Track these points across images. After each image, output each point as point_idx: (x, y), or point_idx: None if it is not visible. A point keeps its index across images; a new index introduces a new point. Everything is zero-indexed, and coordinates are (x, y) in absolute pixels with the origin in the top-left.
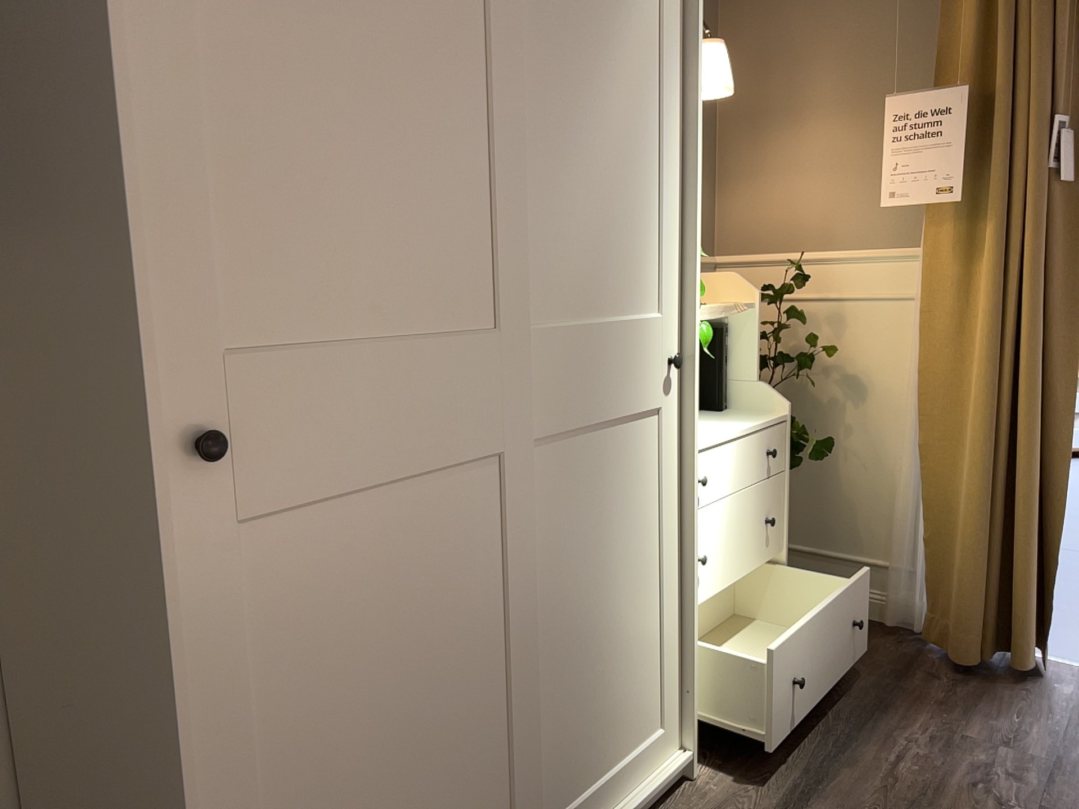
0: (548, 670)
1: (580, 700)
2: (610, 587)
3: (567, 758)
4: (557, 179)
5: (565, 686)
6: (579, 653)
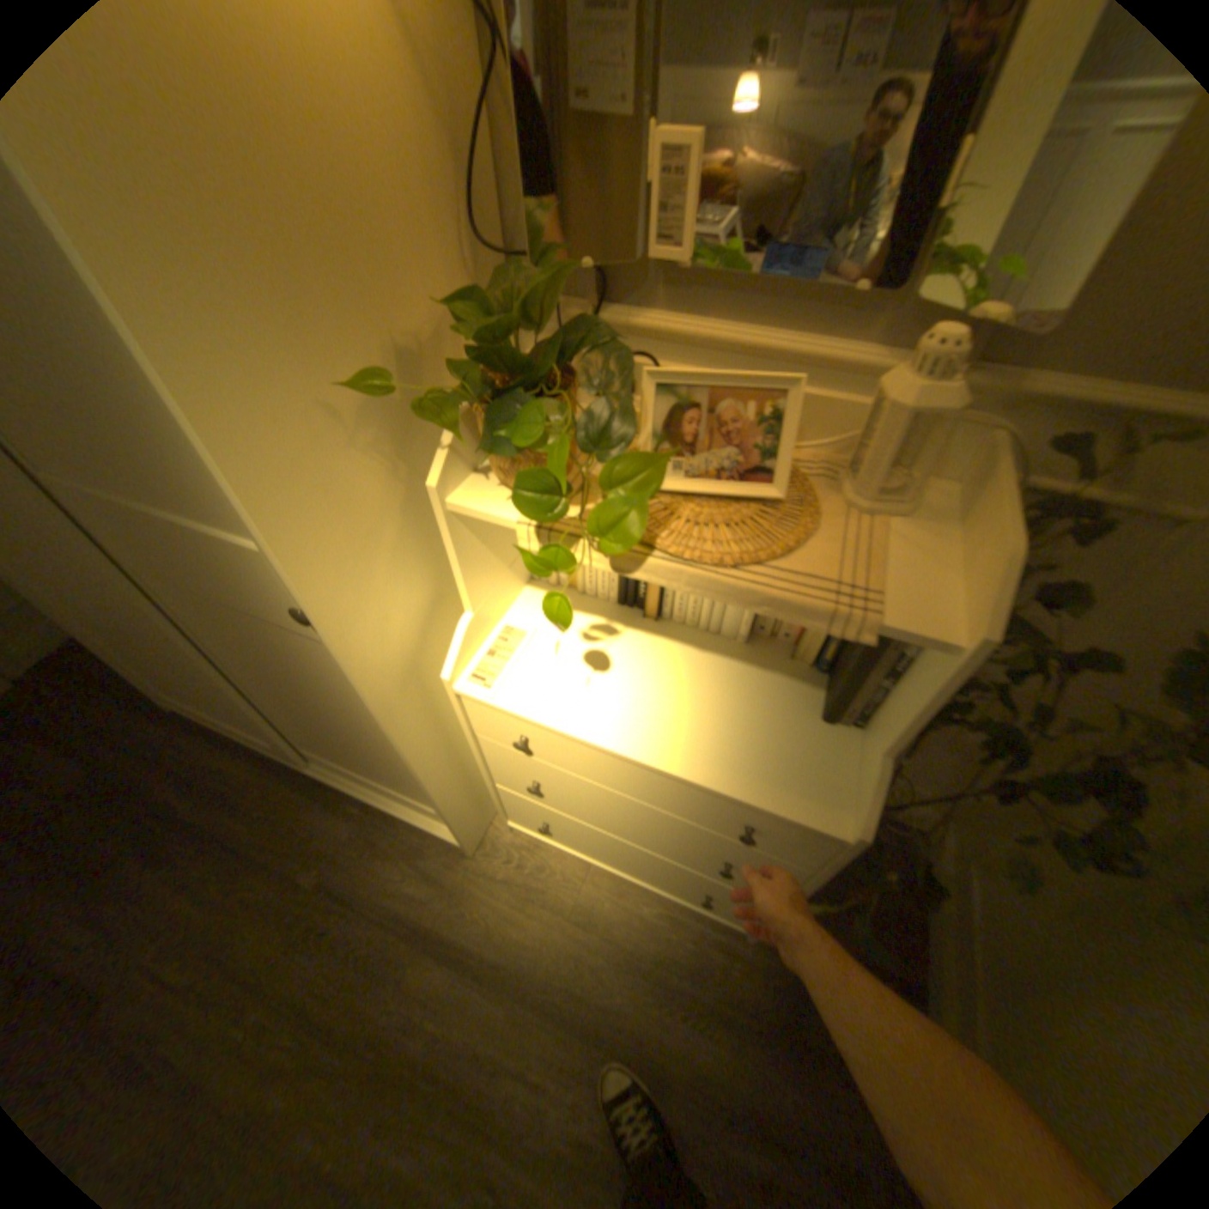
0: (267, 702)
1: (316, 737)
2: (318, 711)
3: (317, 749)
4: None
5: (293, 720)
6: (299, 717)
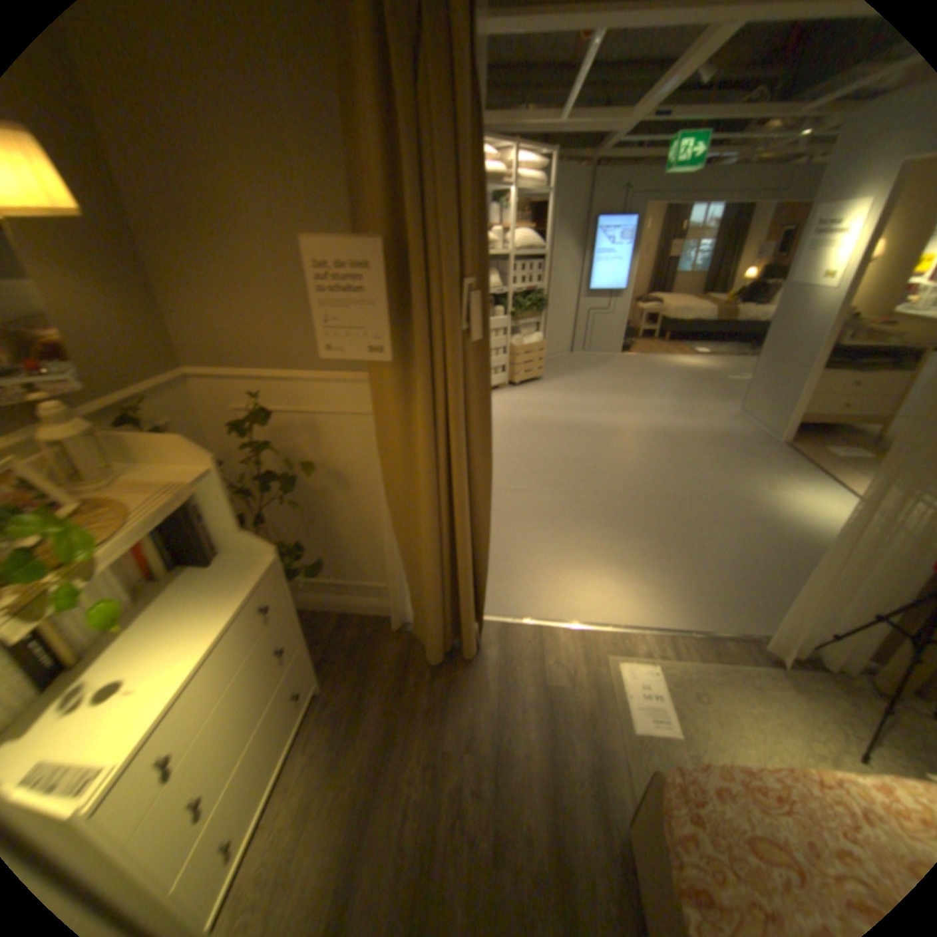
0: None
1: None
2: None
3: None
4: None
5: None
6: None
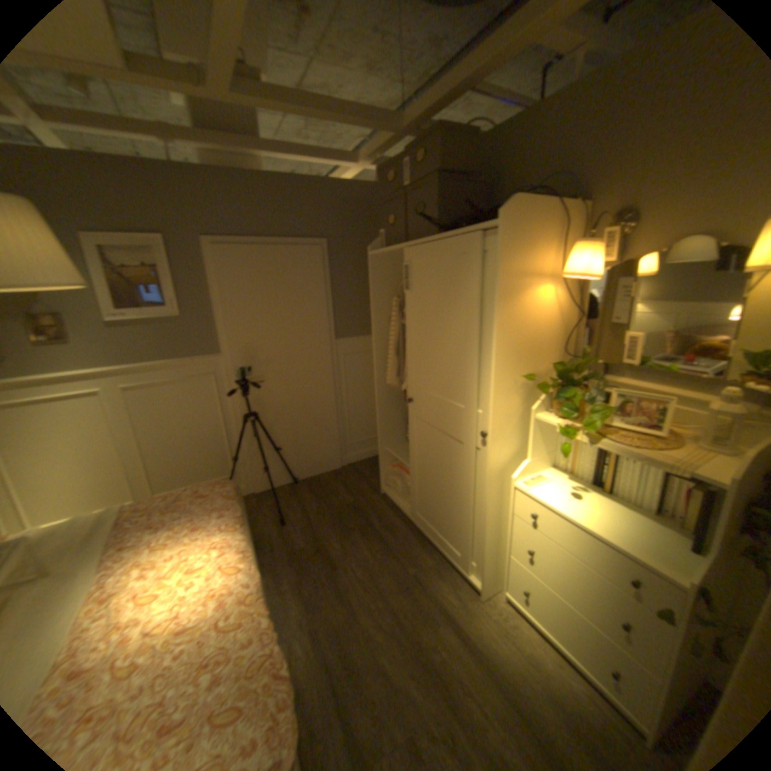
0: (432, 487)
1: (441, 509)
2: (453, 490)
3: (437, 518)
4: (438, 349)
5: (437, 498)
6: (442, 495)
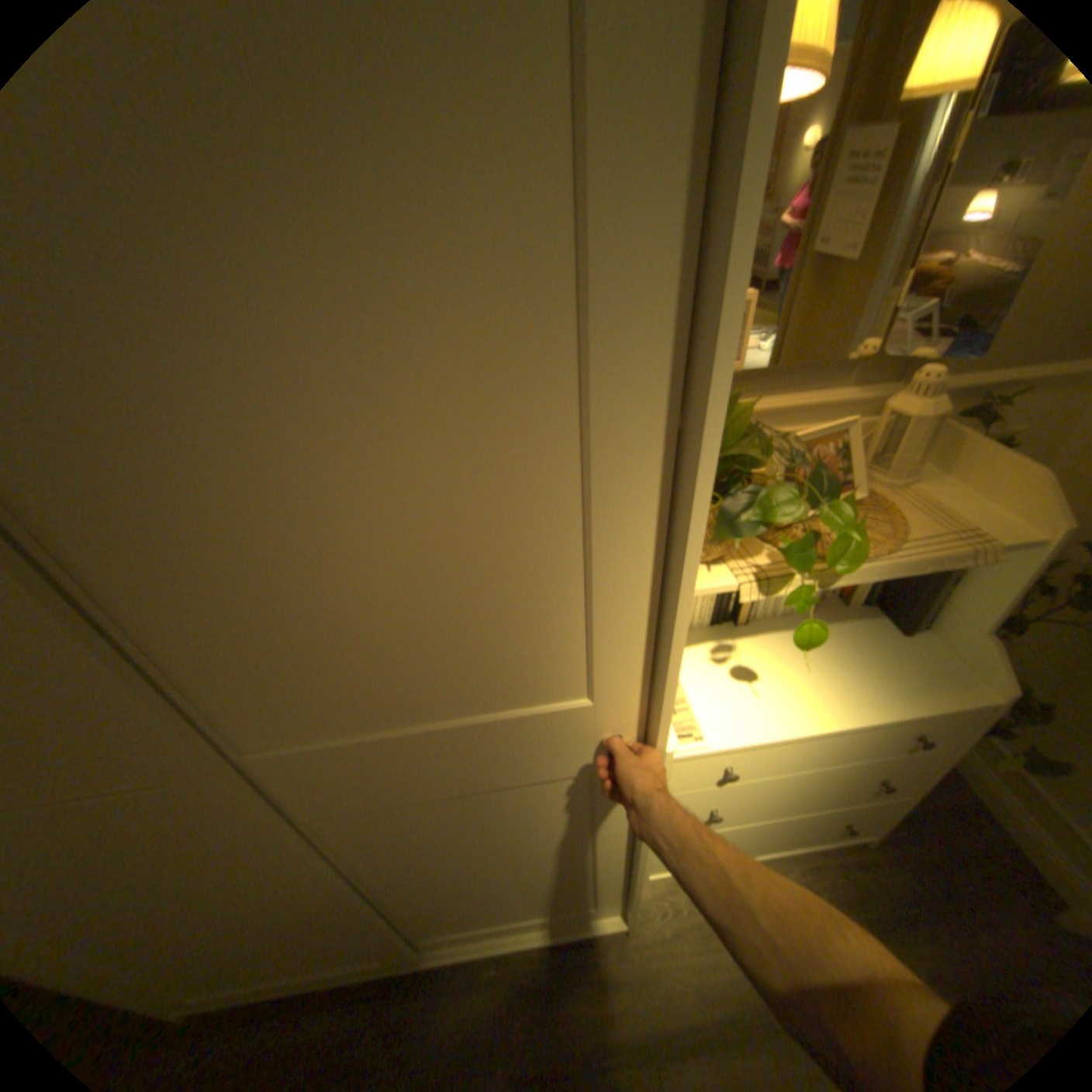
0: (407, 904)
1: (461, 911)
2: (499, 871)
3: (449, 927)
4: (226, 598)
5: (436, 907)
6: (454, 896)
